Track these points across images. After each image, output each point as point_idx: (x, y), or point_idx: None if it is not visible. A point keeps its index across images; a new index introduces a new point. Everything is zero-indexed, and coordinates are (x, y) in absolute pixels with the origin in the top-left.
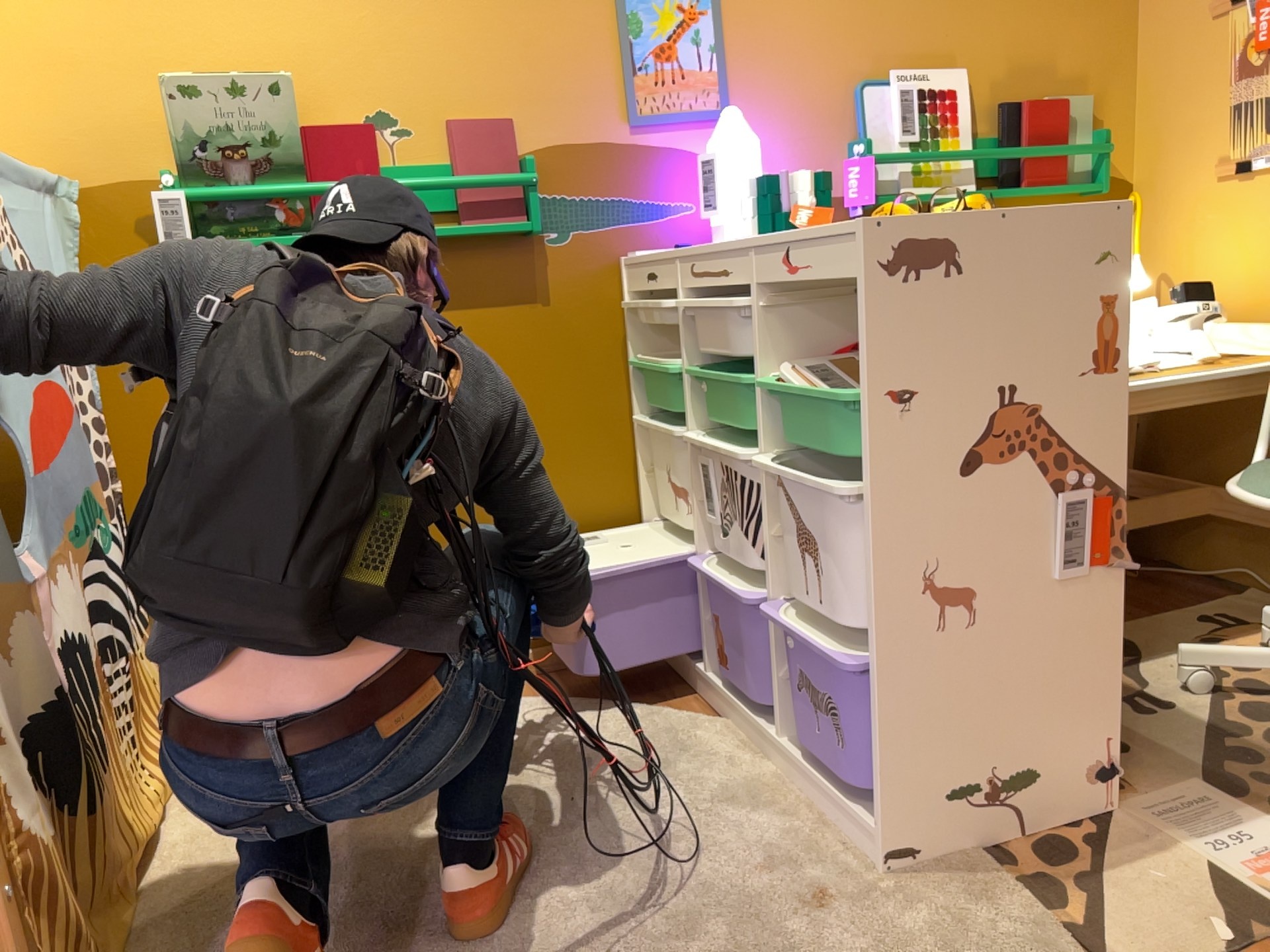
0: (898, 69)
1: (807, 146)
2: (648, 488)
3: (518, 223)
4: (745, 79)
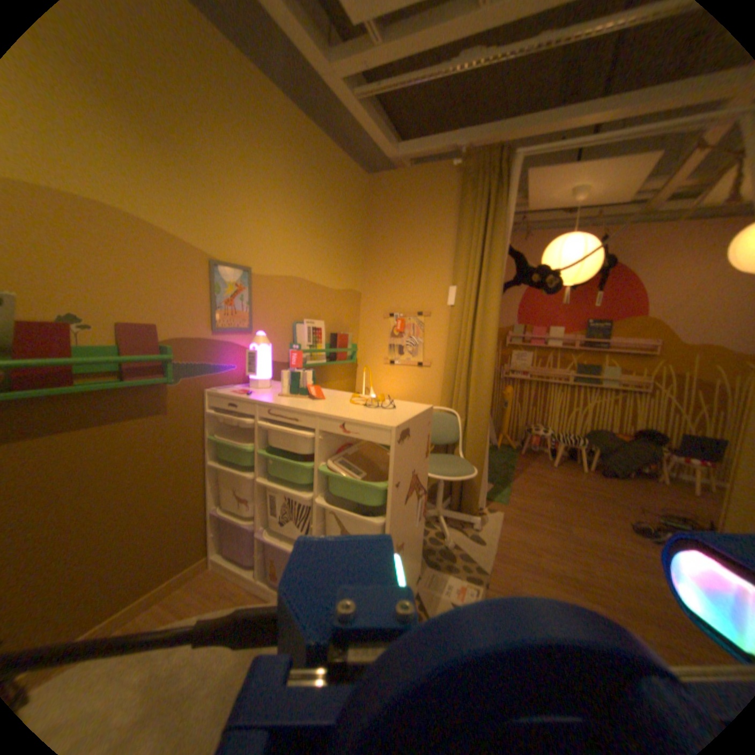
0: (306, 319)
1: (278, 344)
2: (212, 495)
3: (161, 380)
4: (259, 316)
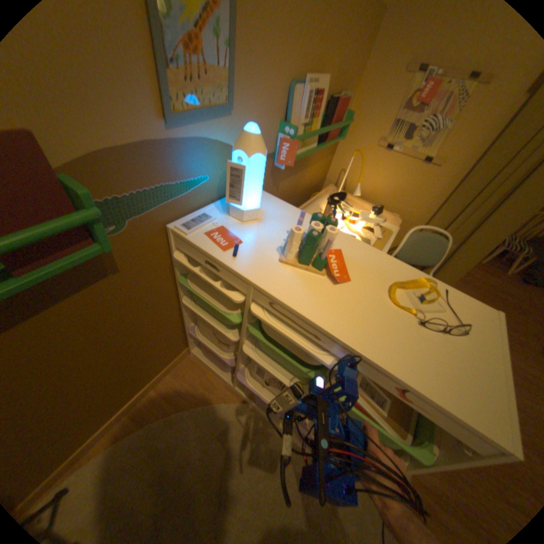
0: (309, 70)
1: (266, 125)
2: (189, 317)
3: (89, 250)
4: (244, 73)
